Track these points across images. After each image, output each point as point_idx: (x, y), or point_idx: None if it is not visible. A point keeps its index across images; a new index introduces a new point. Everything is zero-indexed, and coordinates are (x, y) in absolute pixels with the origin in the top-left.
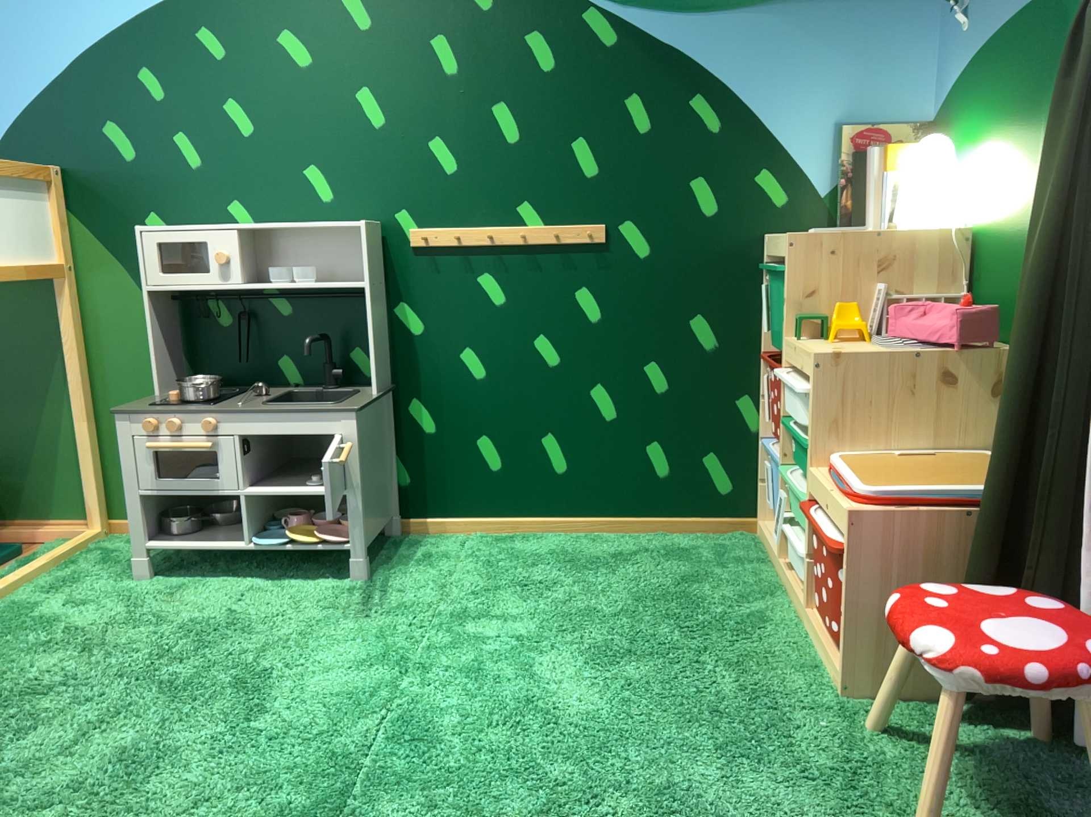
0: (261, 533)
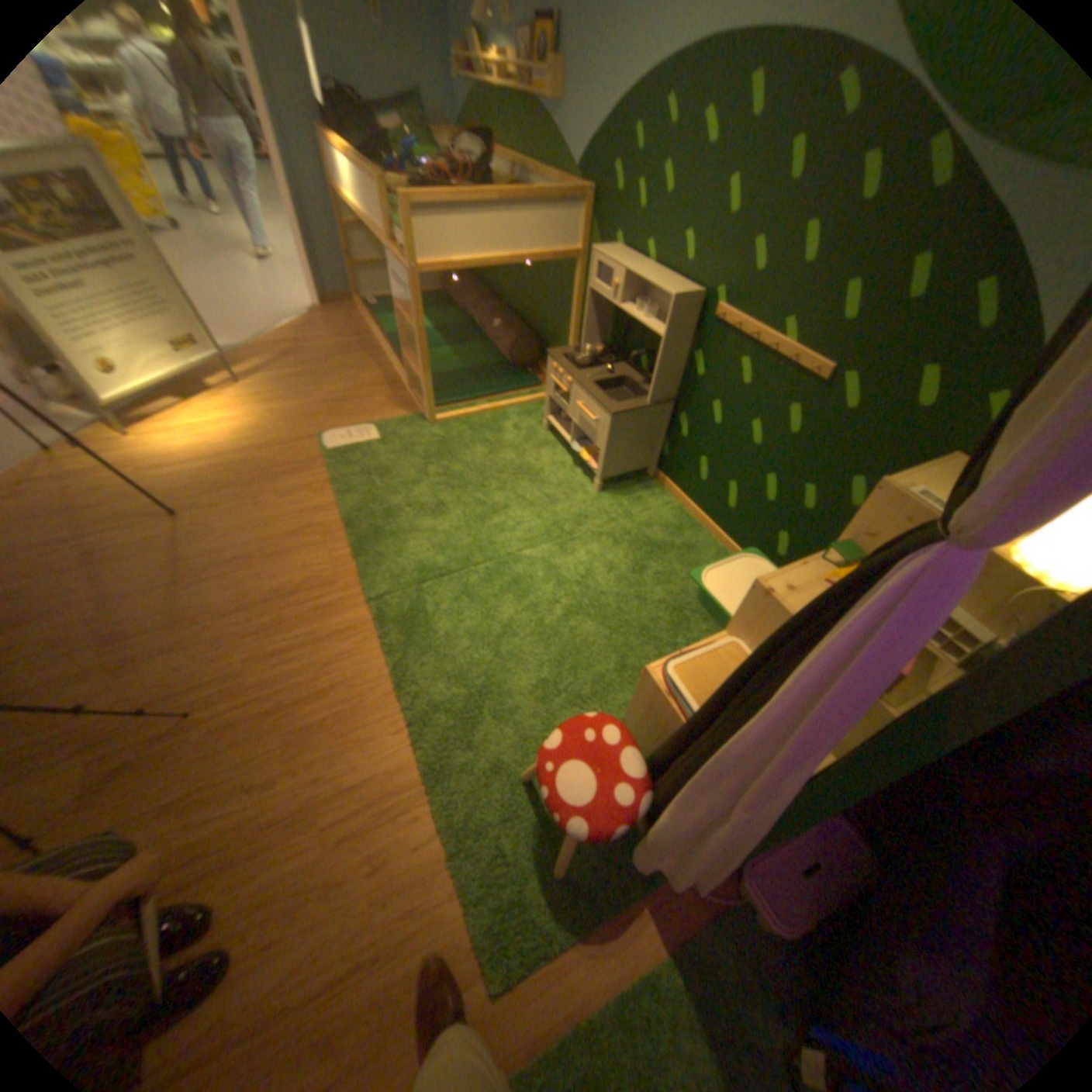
0: (582, 442)
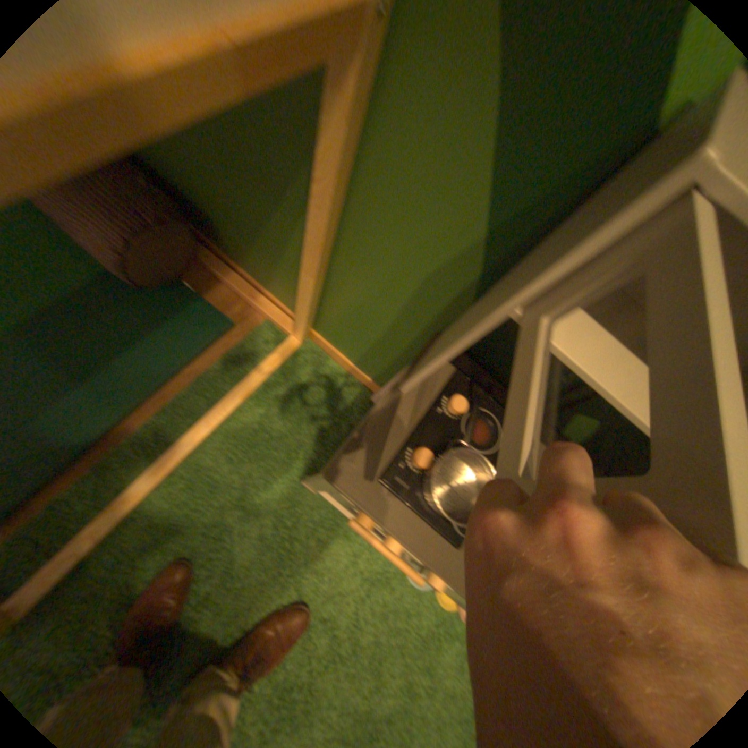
0: None
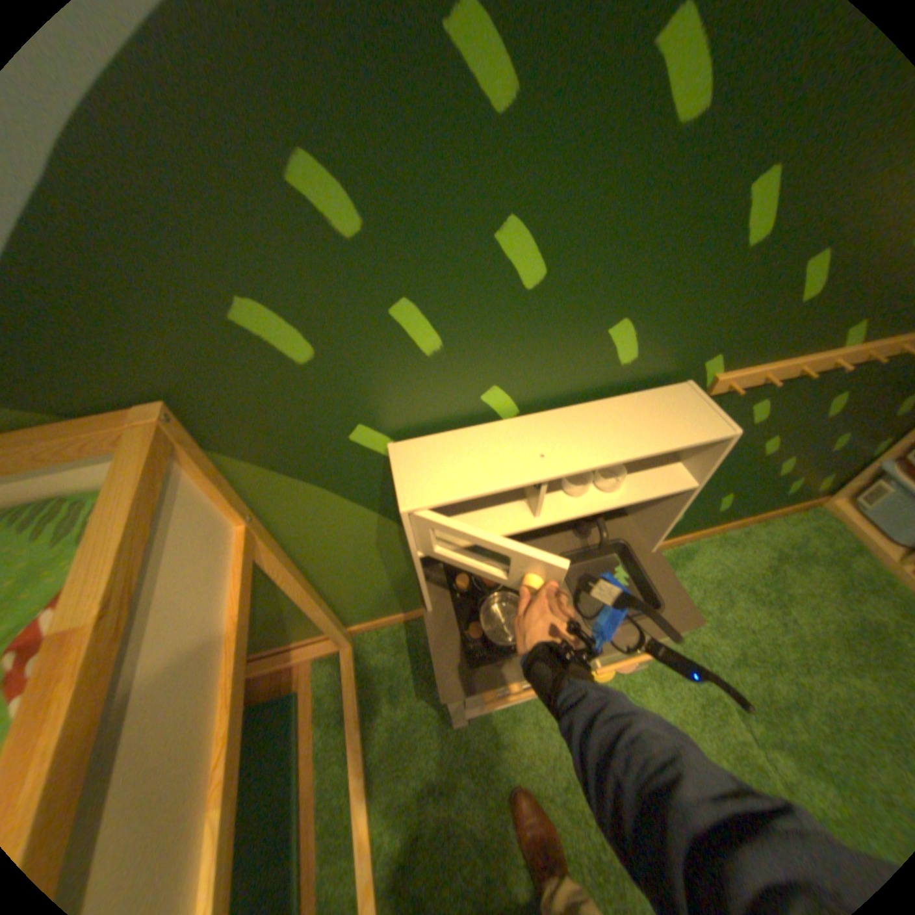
0: None
